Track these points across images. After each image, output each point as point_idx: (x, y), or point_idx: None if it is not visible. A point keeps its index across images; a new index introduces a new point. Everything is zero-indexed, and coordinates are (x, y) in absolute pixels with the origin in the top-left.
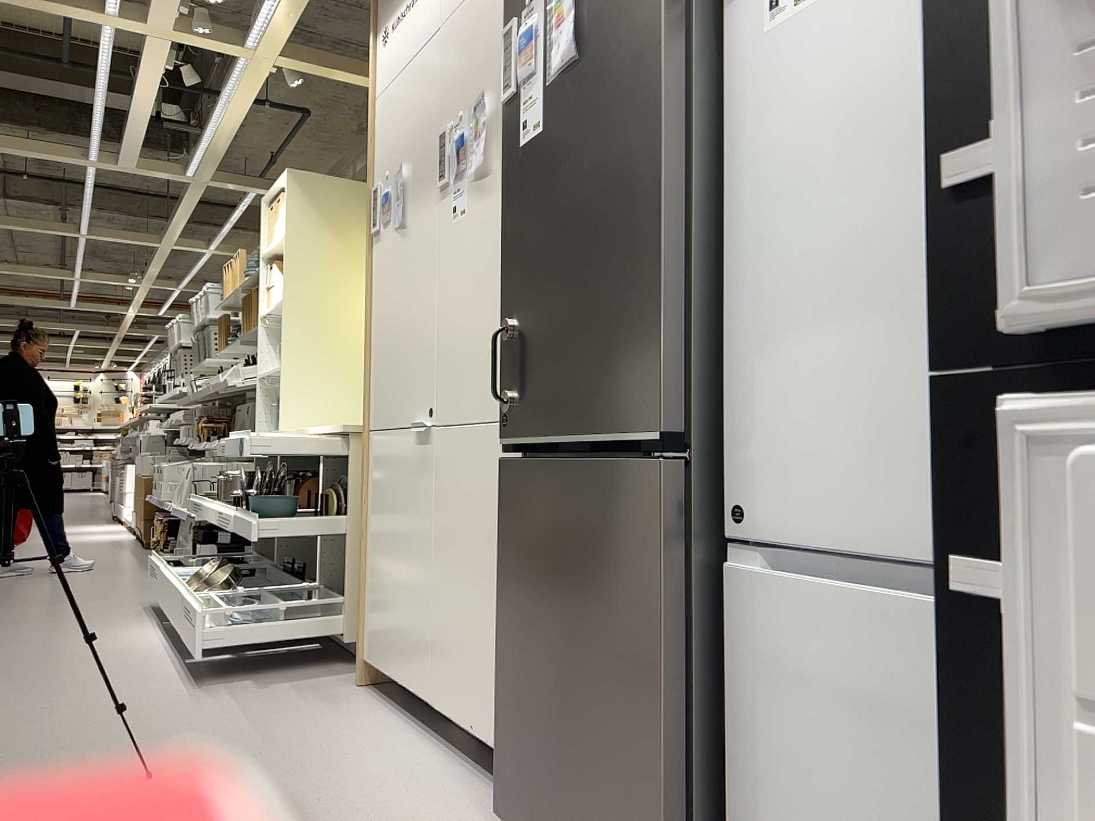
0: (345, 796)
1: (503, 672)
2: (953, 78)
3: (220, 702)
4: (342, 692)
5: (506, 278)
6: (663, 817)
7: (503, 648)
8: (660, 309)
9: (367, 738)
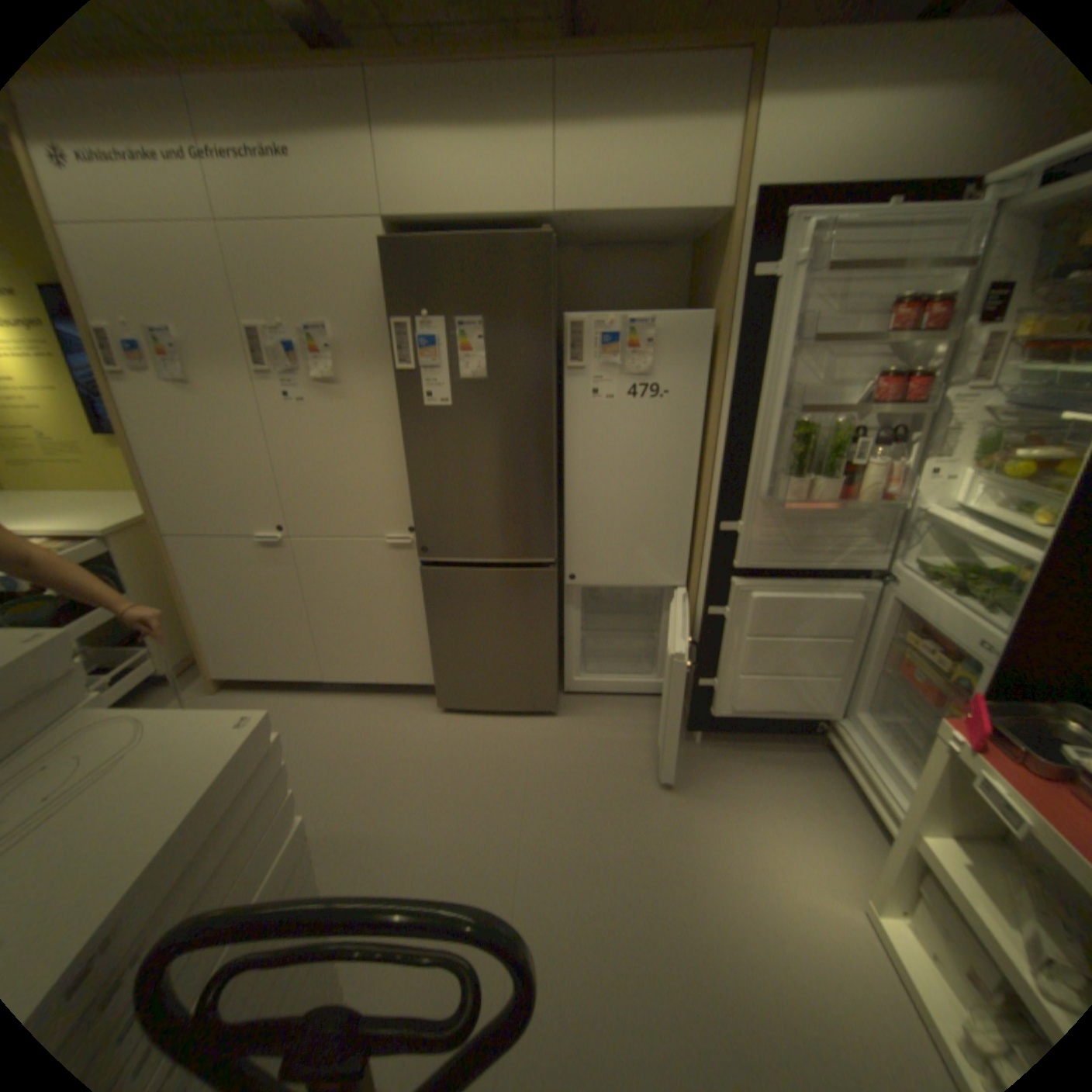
0: (347, 745)
1: (437, 654)
2: (719, 502)
3: None
4: (212, 703)
5: (416, 475)
6: (551, 673)
7: (436, 645)
8: (552, 513)
9: (293, 715)
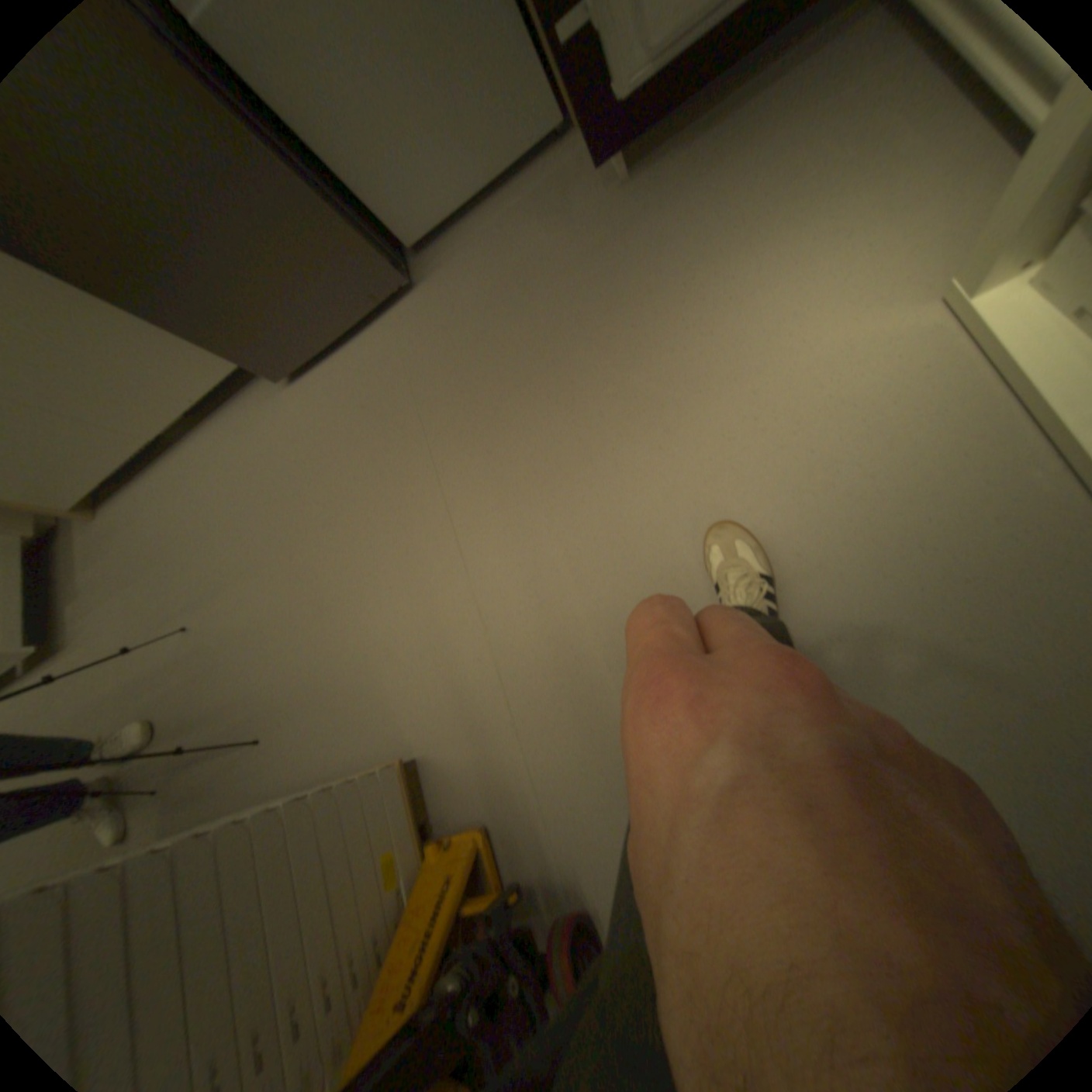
0: (230, 491)
1: (177, 327)
2: None
3: (96, 622)
4: (104, 530)
5: None
6: (341, 229)
7: (156, 317)
8: None
9: (169, 494)
